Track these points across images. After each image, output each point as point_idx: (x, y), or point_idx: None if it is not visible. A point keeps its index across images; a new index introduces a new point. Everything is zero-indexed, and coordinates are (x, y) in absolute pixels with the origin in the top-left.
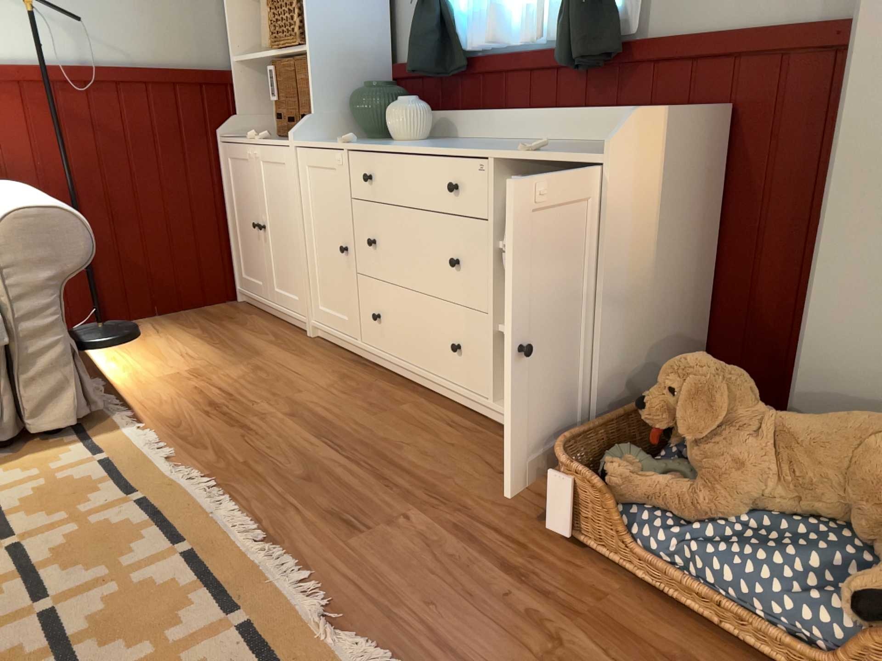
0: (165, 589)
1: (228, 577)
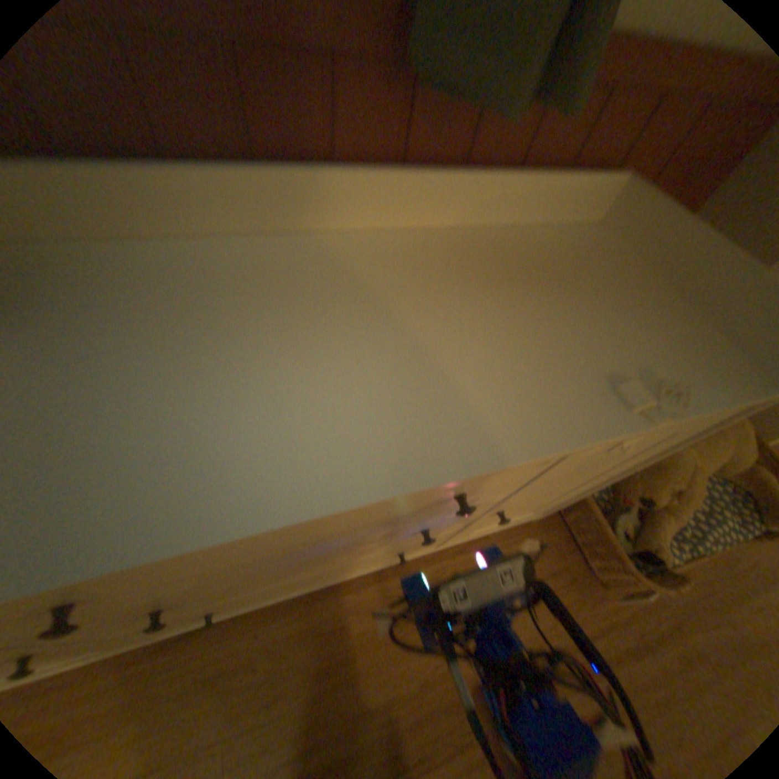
0: None
1: None
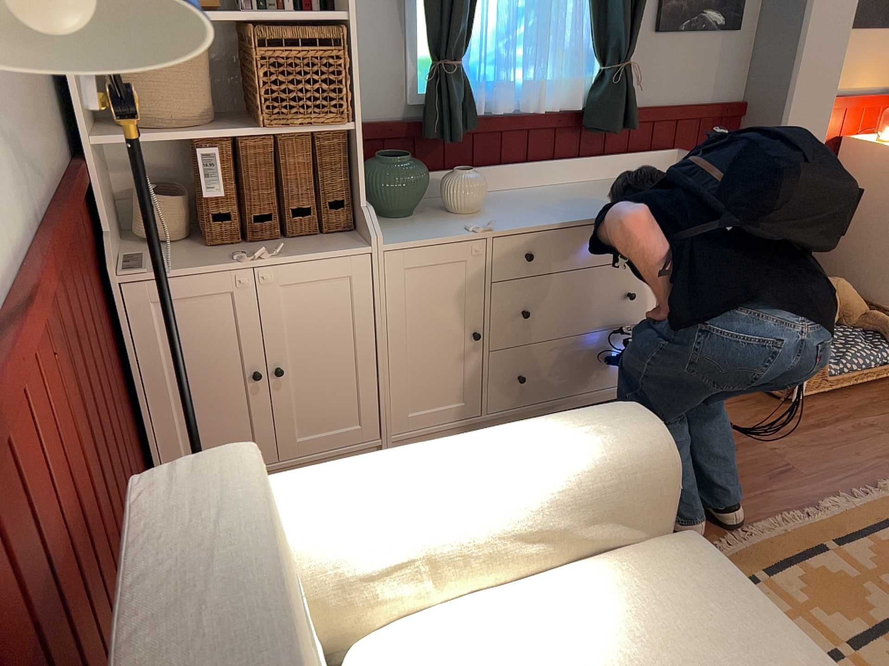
0: (879, 554)
1: (859, 525)
